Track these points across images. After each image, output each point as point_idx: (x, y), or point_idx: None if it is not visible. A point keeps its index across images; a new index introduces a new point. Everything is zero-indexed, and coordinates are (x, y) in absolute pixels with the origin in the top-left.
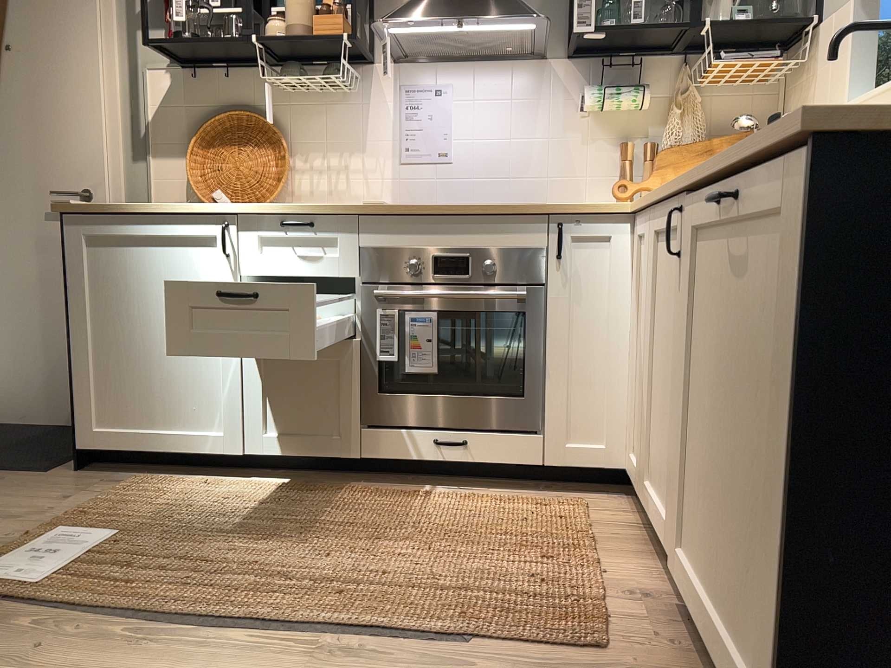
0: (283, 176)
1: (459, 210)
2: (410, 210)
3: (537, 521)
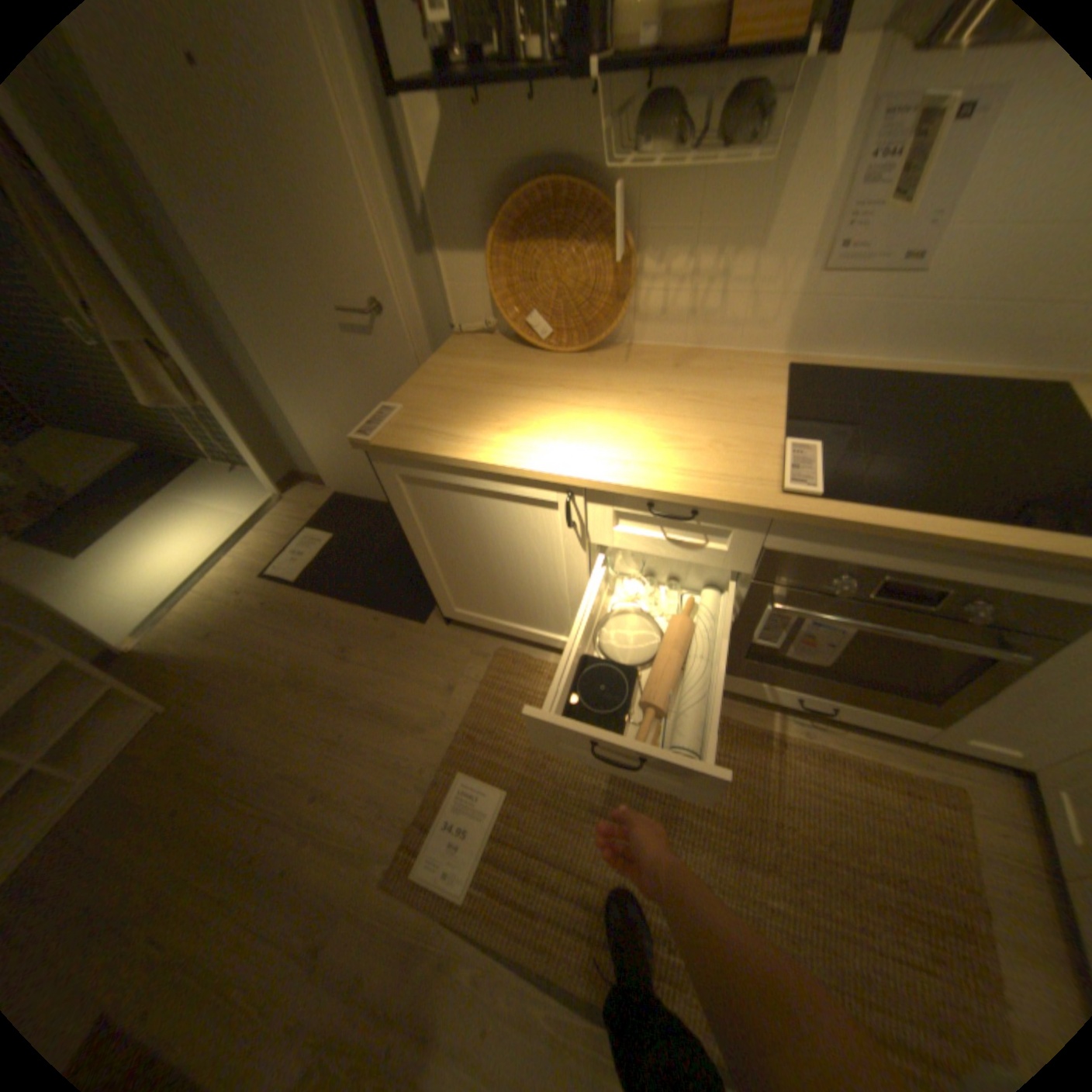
0: (626, 293)
1: (969, 544)
2: (875, 529)
3: (909, 838)
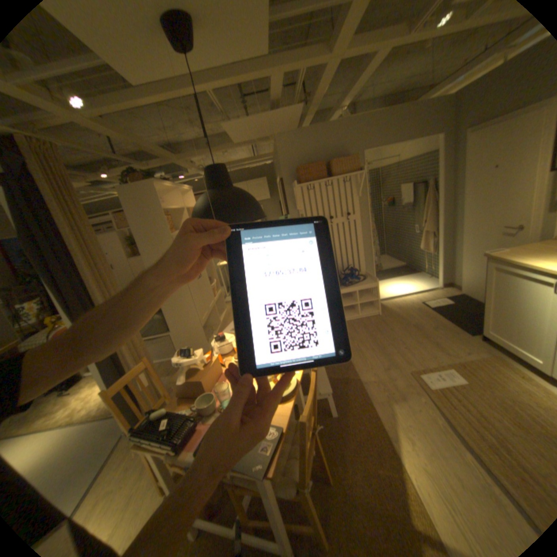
0: None
1: None
2: None
3: None
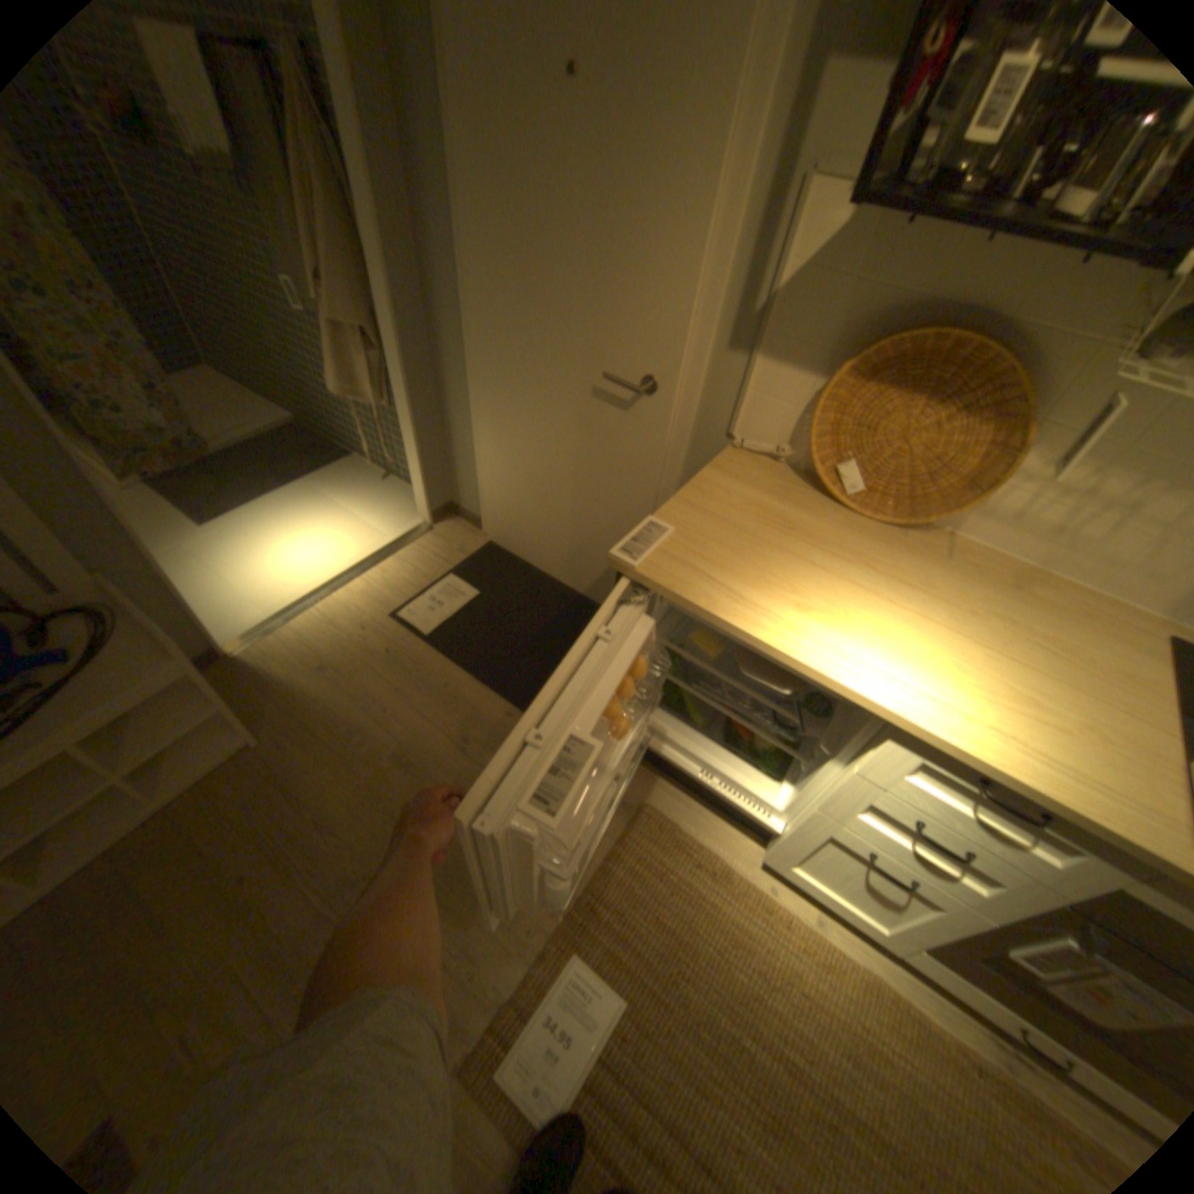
0: (992, 487)
1: None
2: None
3: None
